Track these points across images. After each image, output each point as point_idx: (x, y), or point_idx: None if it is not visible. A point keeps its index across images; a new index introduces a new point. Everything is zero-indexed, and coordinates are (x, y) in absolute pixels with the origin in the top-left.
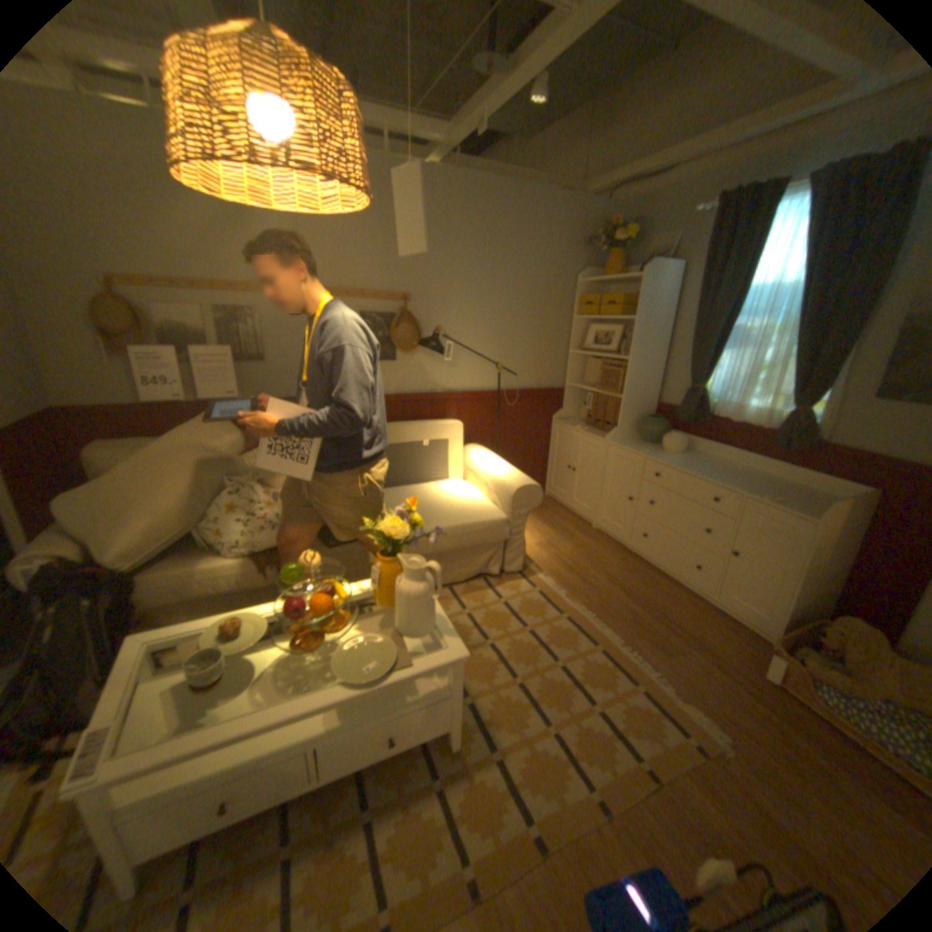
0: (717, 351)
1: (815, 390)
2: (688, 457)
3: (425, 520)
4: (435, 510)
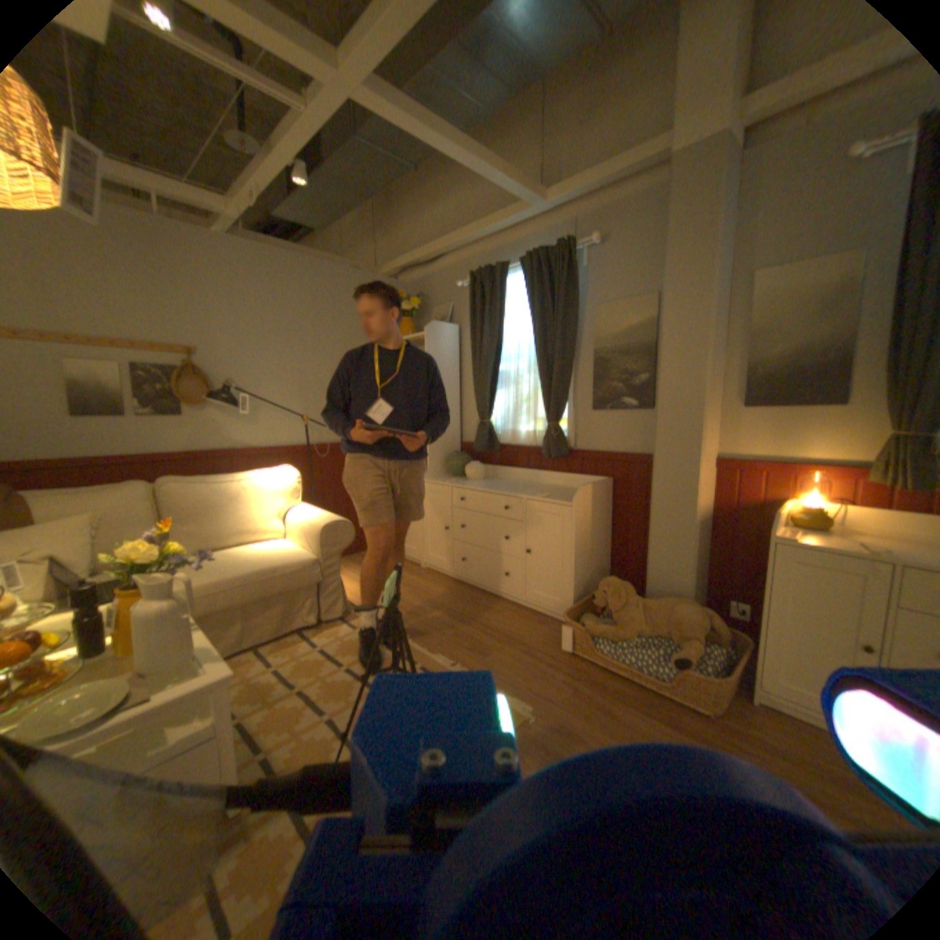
0: (492, 391)
1: (556, 408)
2: (486, 481)
3: (214, 572)
4: (229, 562)
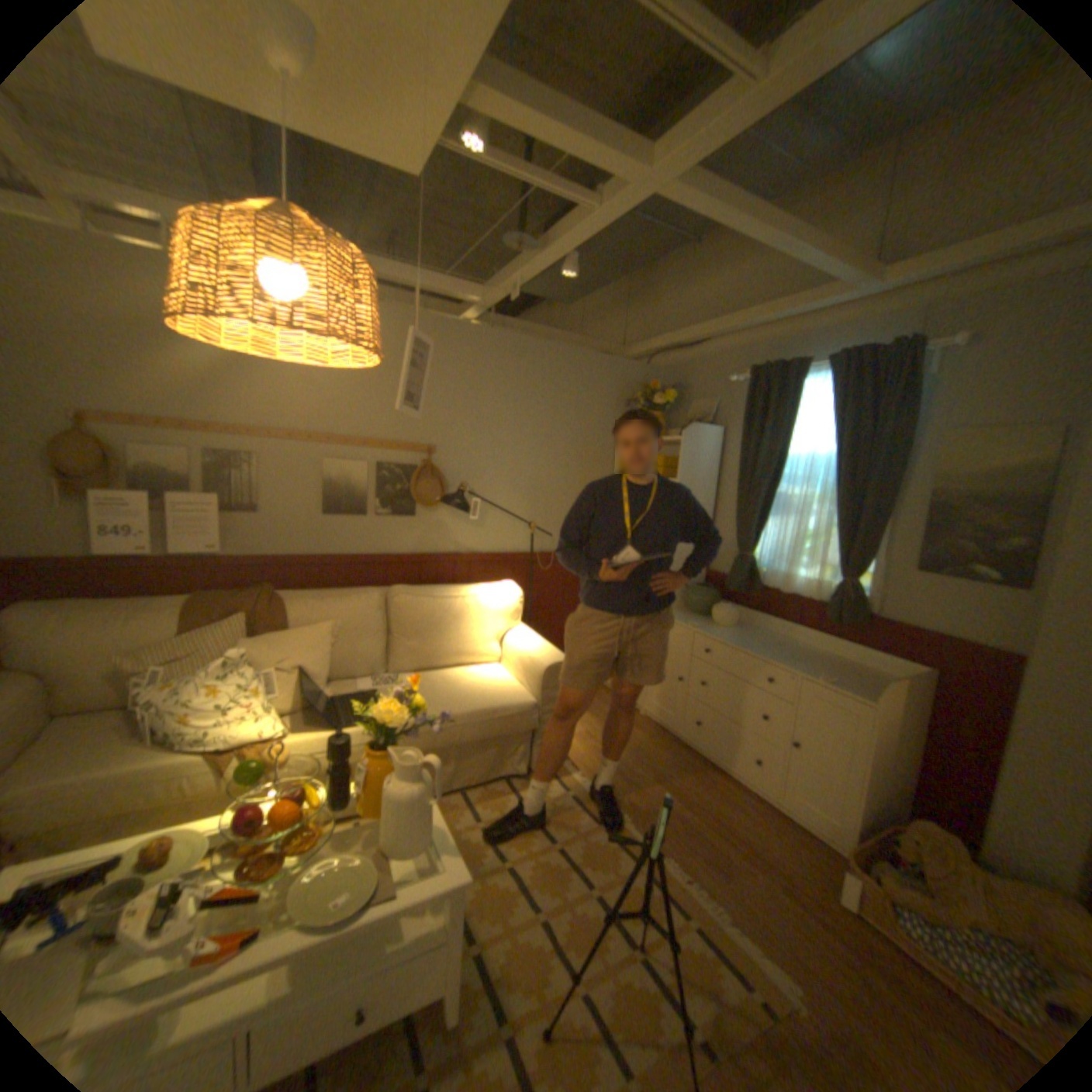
0: (760, 517)
1: (858, 561)
2: (740, 631)
3: (436, 705)
4: (449, 693)
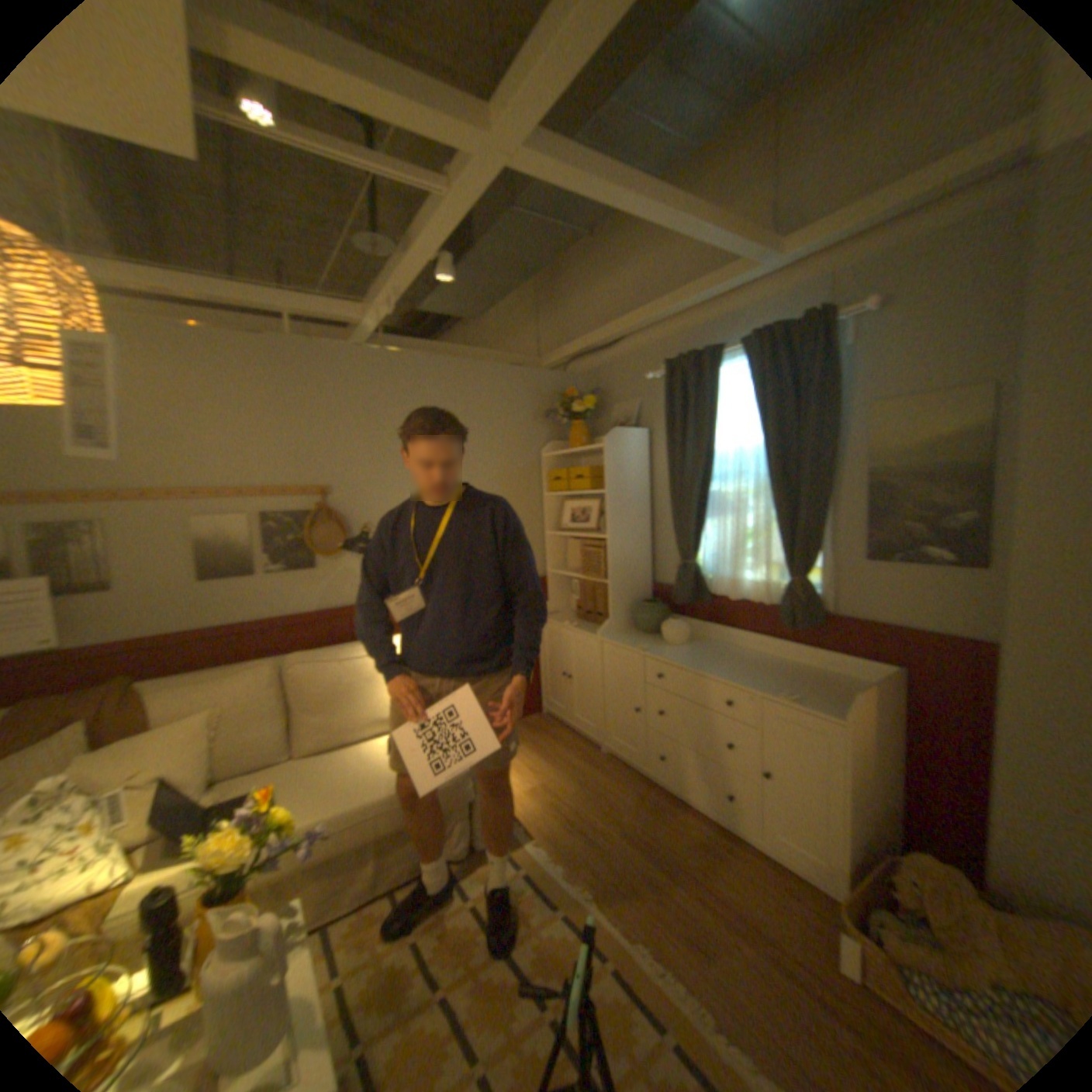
0: (698, 520)
1: (804, 557)
2: (694, 647)
3: (344, 796)
4: (363, 775)
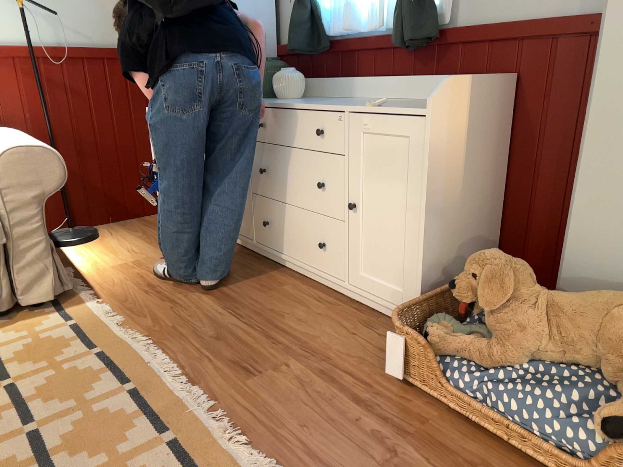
0: None
1: None
2: (305, 100)
3: None
4: None
